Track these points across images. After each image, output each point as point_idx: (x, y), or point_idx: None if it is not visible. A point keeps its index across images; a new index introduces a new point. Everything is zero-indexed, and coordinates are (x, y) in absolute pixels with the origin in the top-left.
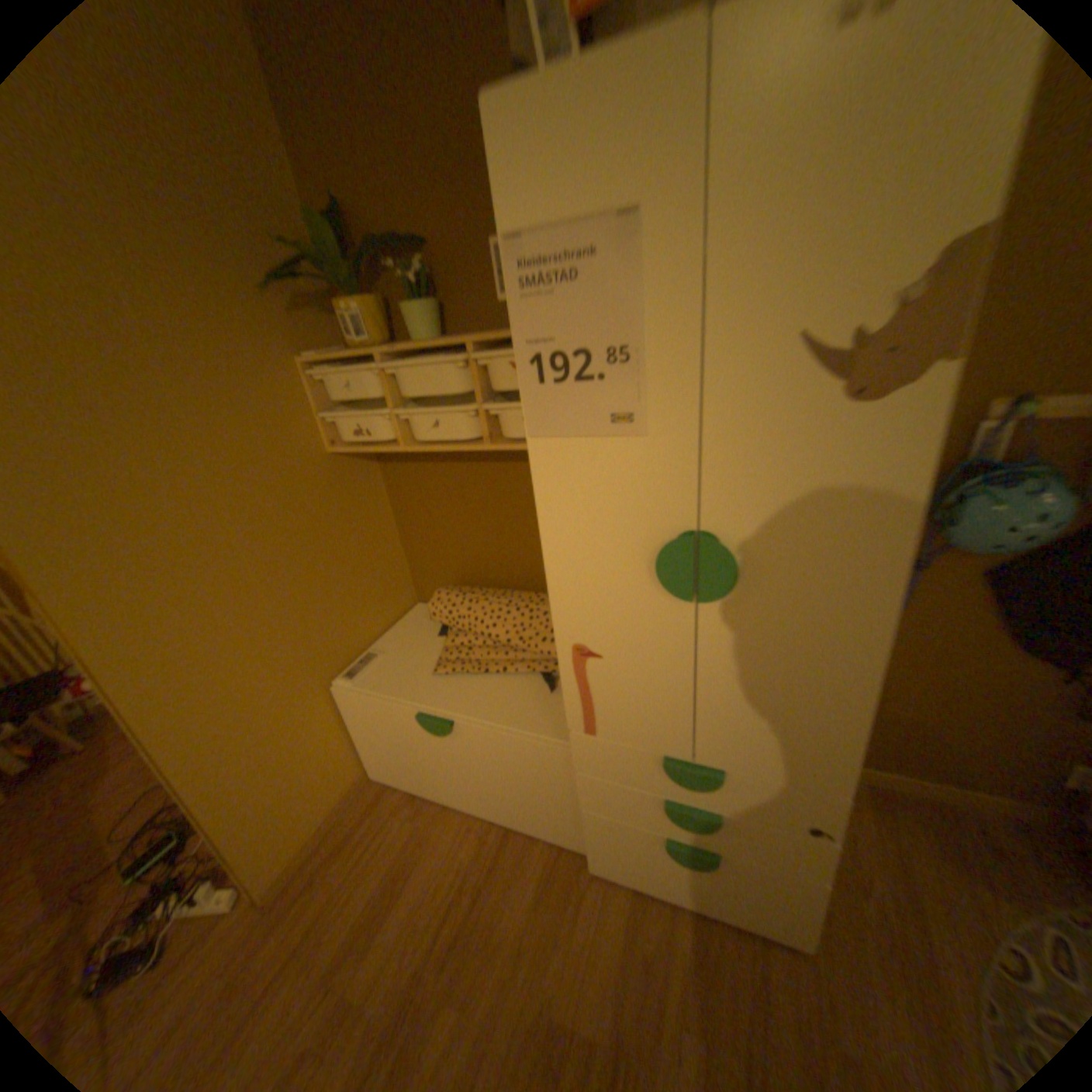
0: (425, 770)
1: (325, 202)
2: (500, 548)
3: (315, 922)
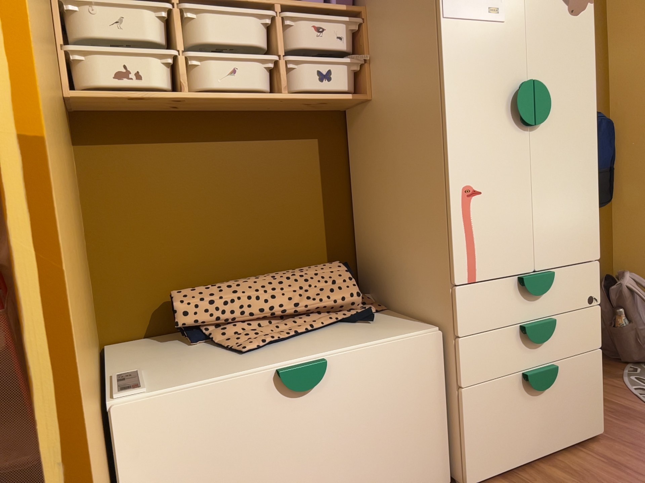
0: None
1: None
2: (236, 235)
3: None
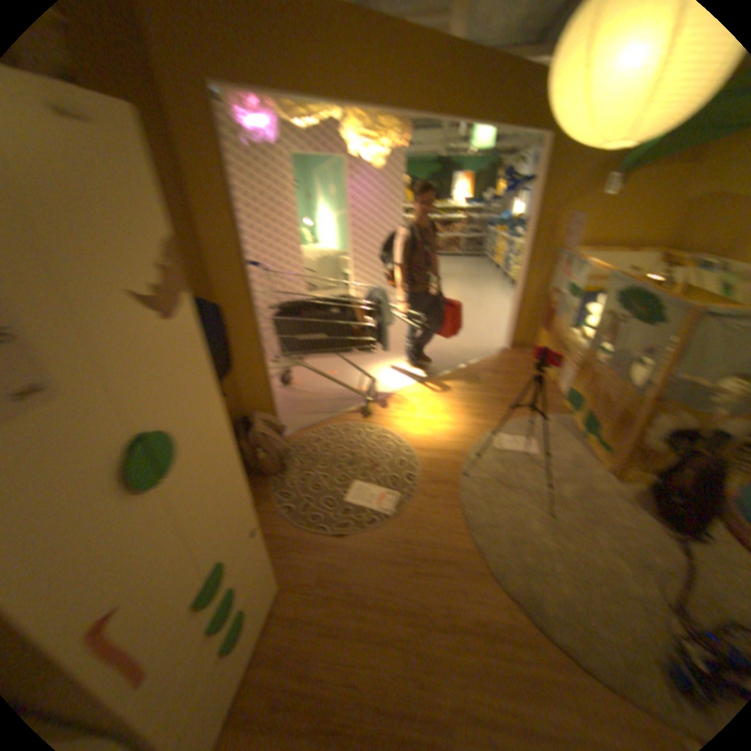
0: None
1: None
2: None
3: None
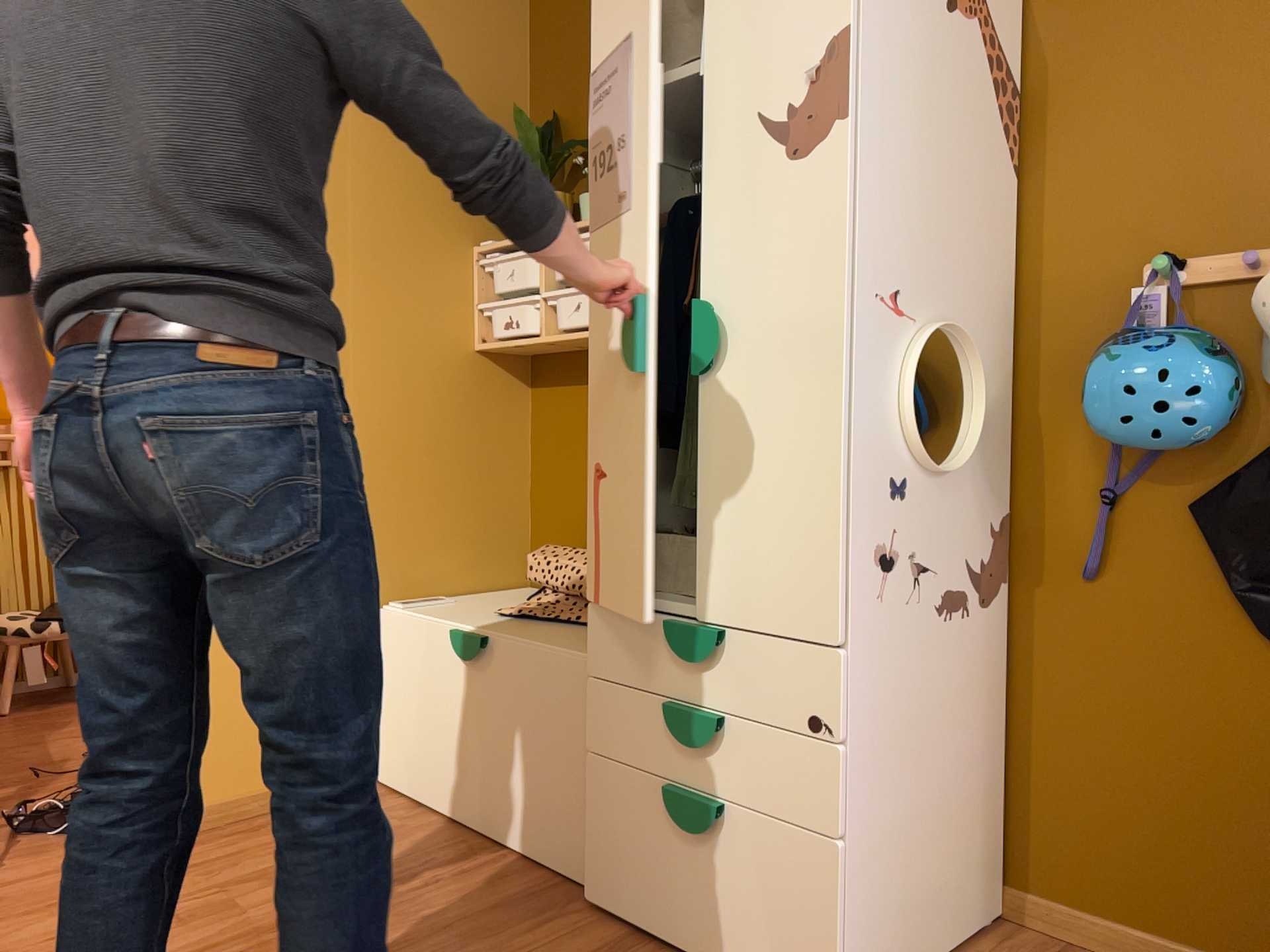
0: (441, 745)
1: (549, 122)
2: None
3: (241, 852)
